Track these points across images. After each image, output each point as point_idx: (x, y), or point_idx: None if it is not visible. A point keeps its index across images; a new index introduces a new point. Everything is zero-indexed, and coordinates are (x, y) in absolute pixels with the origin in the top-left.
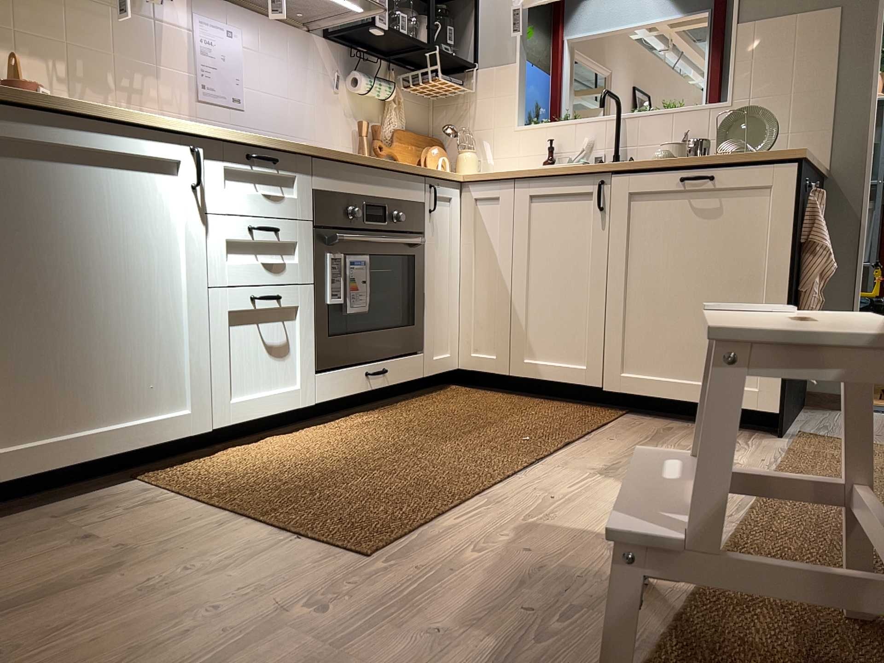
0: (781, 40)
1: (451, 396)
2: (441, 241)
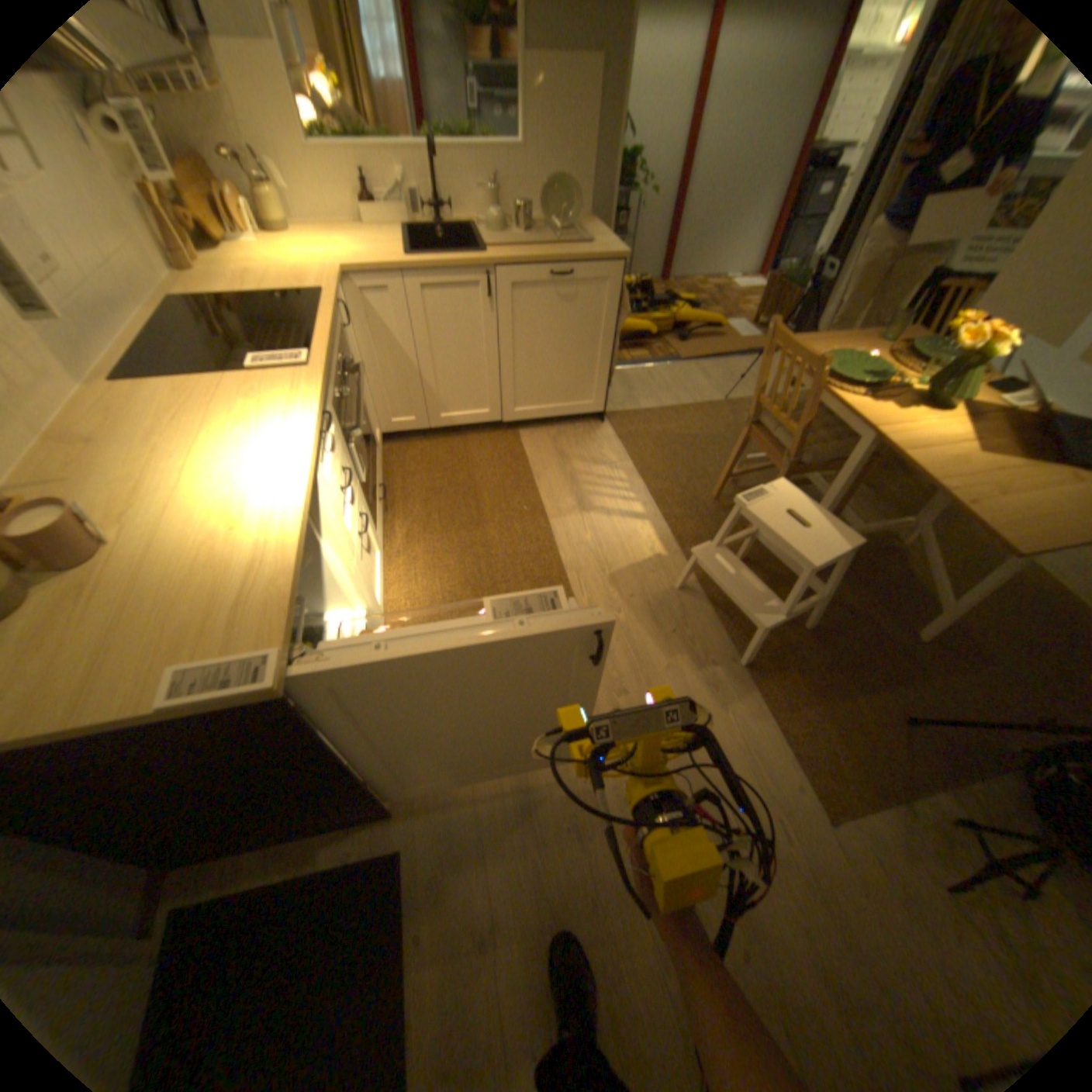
0: (564, 79)
1: (400, 465)
2: (351, 347)
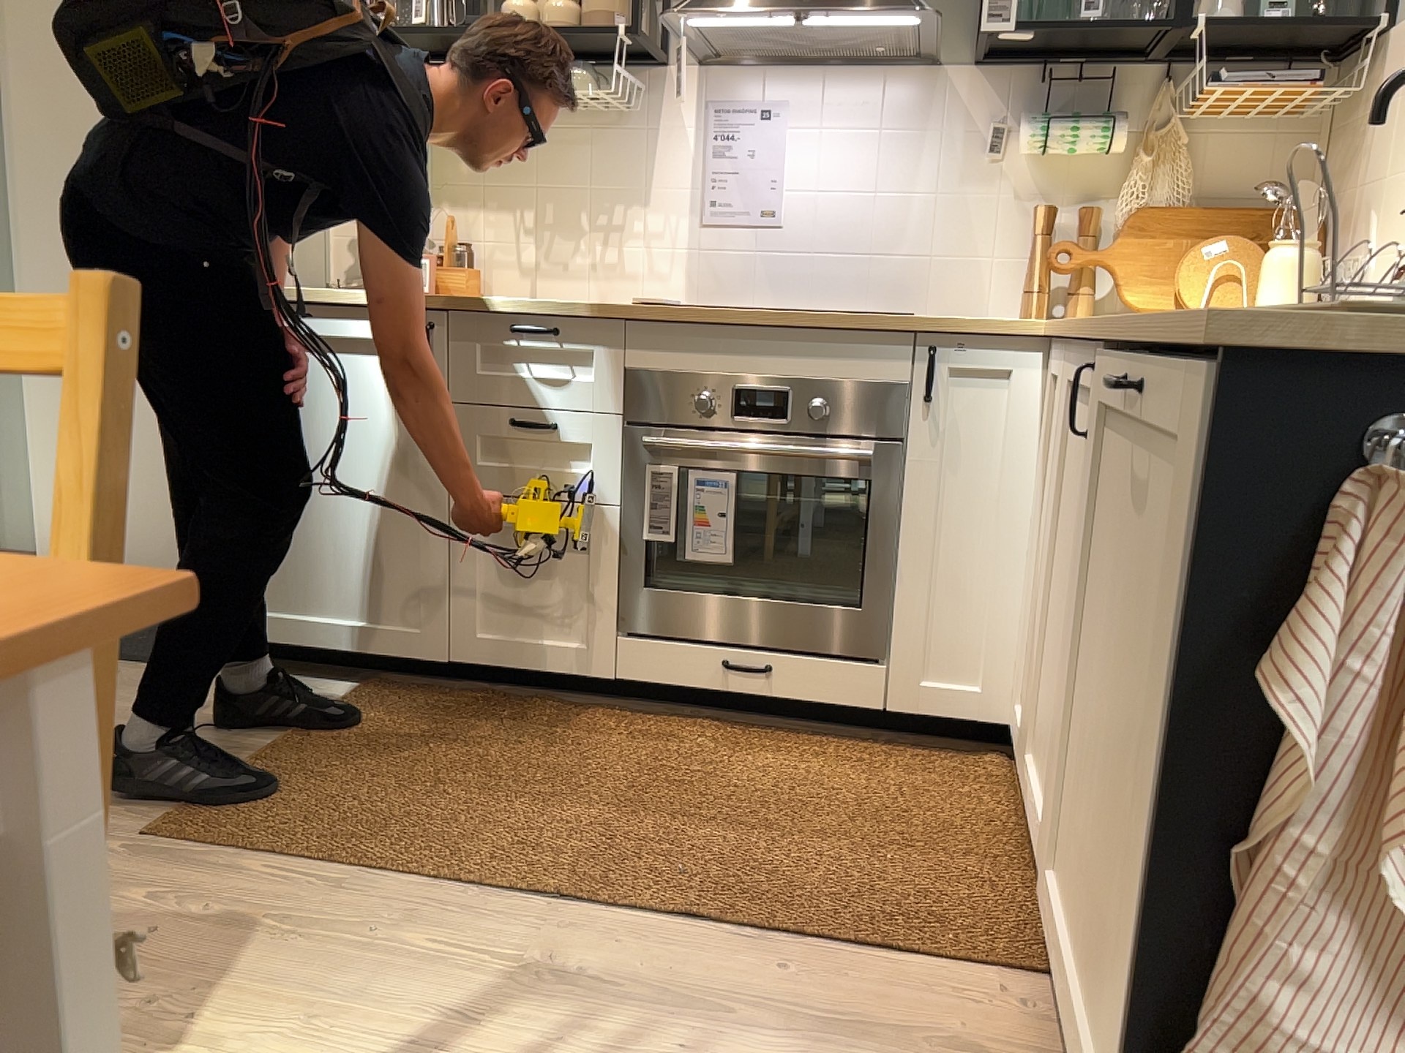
0: None
1: (925, 771)
2: (971, 463)
